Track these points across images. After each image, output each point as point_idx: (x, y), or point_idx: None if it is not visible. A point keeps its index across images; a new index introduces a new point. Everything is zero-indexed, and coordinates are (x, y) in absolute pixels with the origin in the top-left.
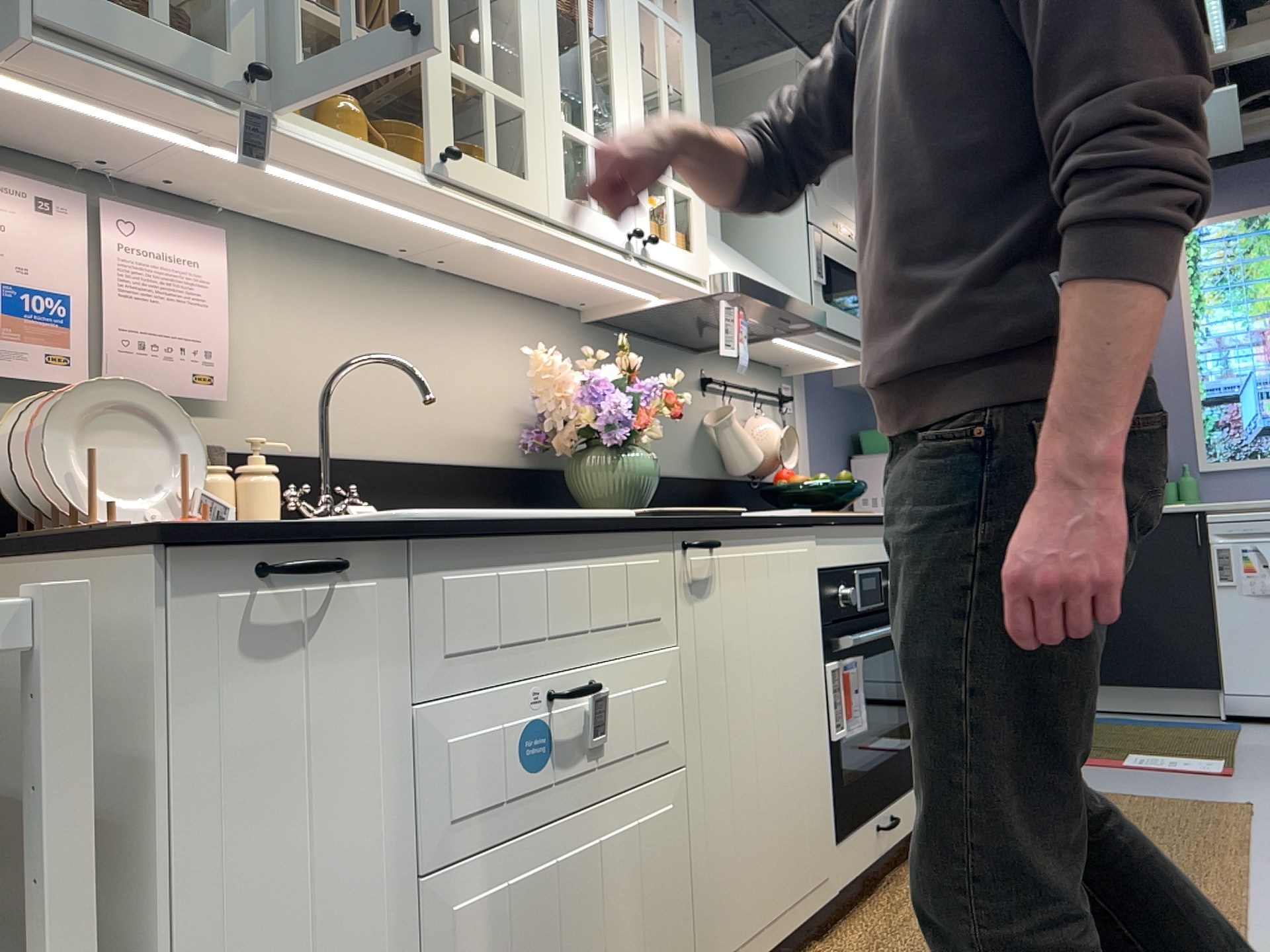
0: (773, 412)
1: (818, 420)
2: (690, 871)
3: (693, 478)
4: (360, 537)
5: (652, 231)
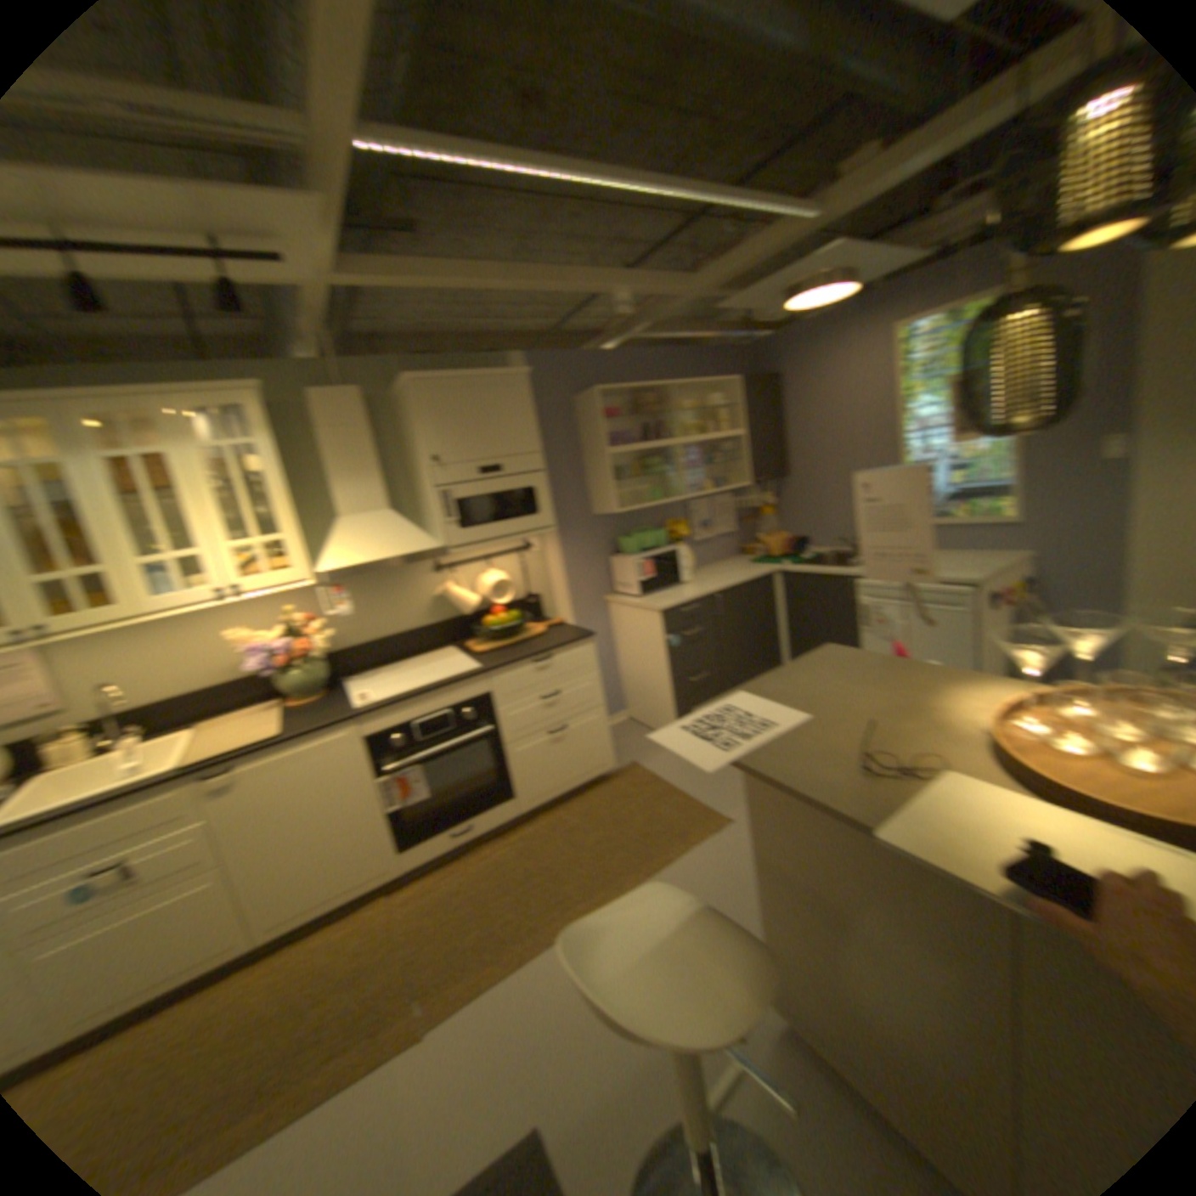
0: (511, 558)
1: (566, 545)
2: (230, 904)
3: (424, 626)
4: None
5: (236, 577)
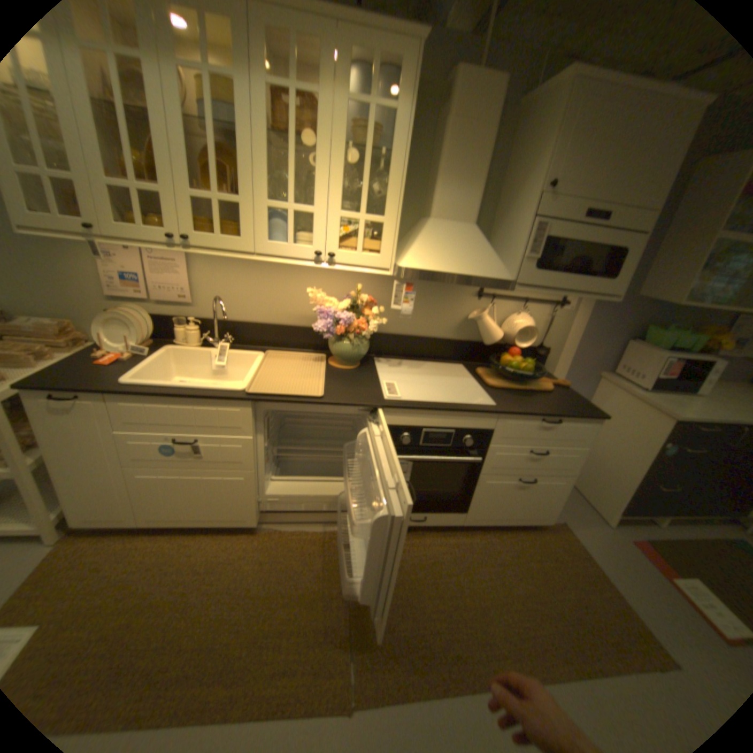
0: (546, 310)
1: (600, 315)
2: (255, 497)
3: (450, 340)
4: (82, 393)
5: (340, 249)
